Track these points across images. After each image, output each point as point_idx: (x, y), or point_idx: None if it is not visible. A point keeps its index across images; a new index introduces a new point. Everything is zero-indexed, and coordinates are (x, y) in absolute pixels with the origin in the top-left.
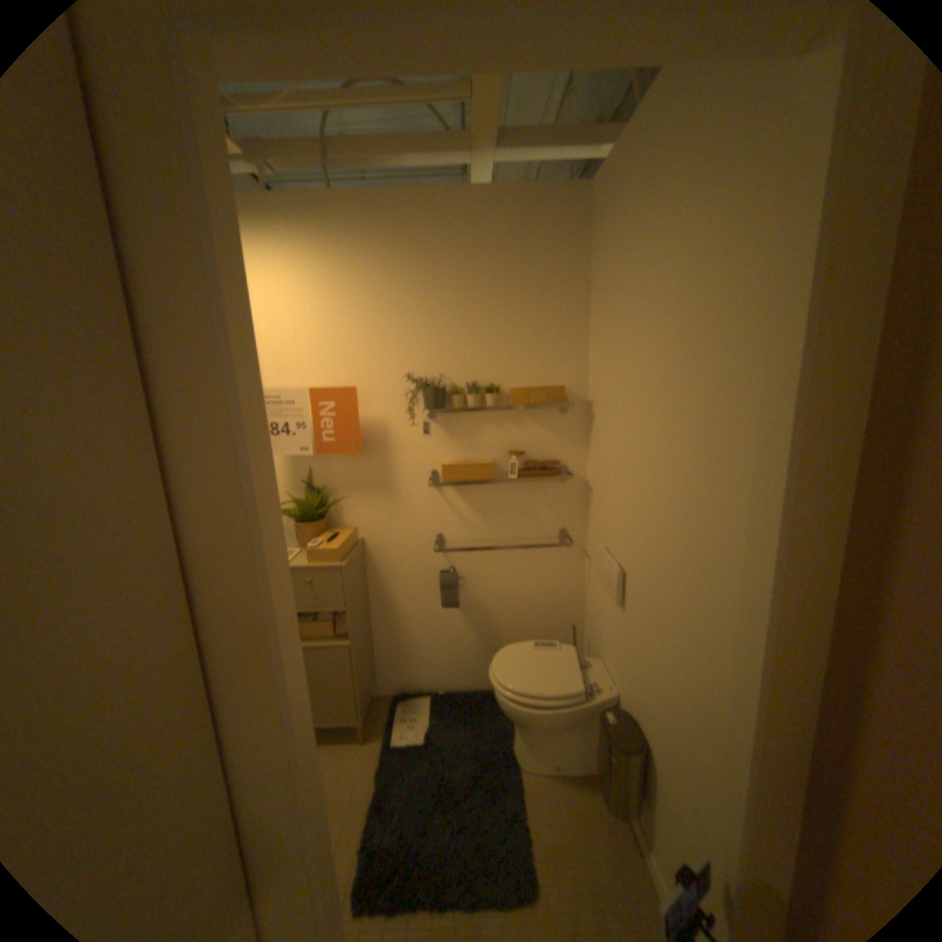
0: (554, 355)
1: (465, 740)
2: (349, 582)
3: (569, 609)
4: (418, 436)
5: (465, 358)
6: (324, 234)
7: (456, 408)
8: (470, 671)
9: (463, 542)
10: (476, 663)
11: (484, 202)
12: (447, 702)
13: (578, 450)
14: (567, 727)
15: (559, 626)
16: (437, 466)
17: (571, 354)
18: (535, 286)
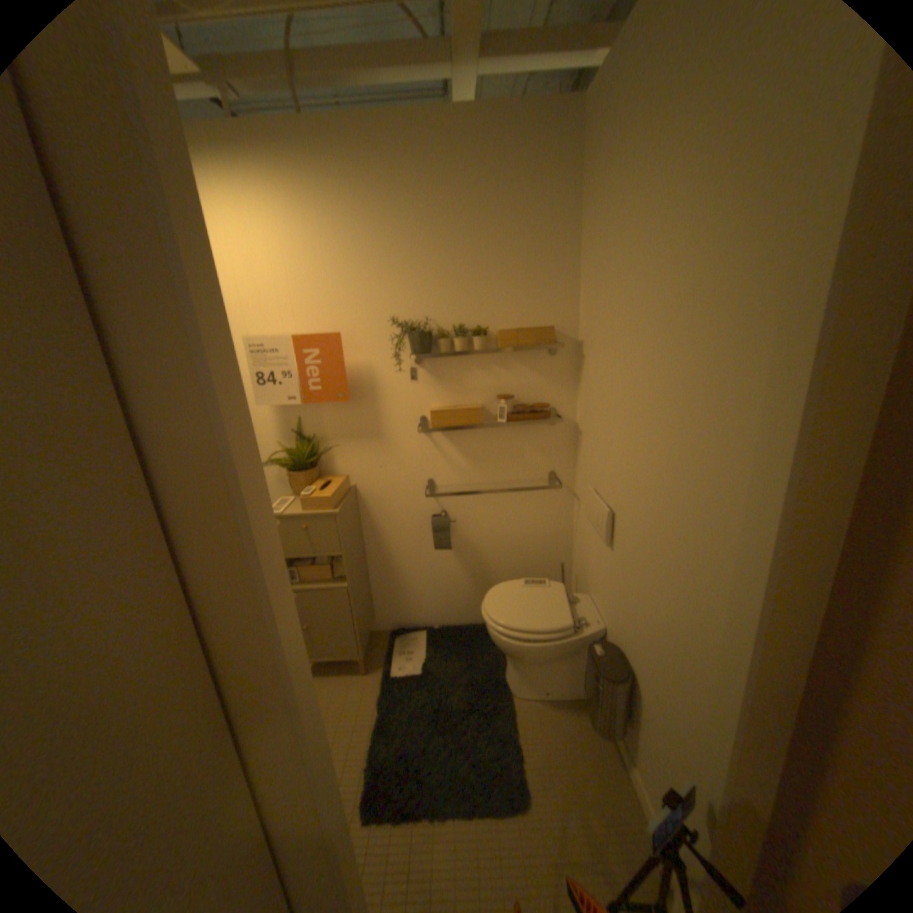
0: (542, 293)
1: (460, 669)
2: (343, 527)
3: (557, 547)
4: (405, 382)
5: (450, 299)
6: (297, 166)
7: (443, 352)
8: (463, 607)
9: (453, 486)
10: (469, 599)
11: (467, 122)
12: (442, 635)
13: (567, 392)
14: (556, 657)
15: (547, 564)
16: (426, 411)
17: (560, 291)
18: (523, 218)
